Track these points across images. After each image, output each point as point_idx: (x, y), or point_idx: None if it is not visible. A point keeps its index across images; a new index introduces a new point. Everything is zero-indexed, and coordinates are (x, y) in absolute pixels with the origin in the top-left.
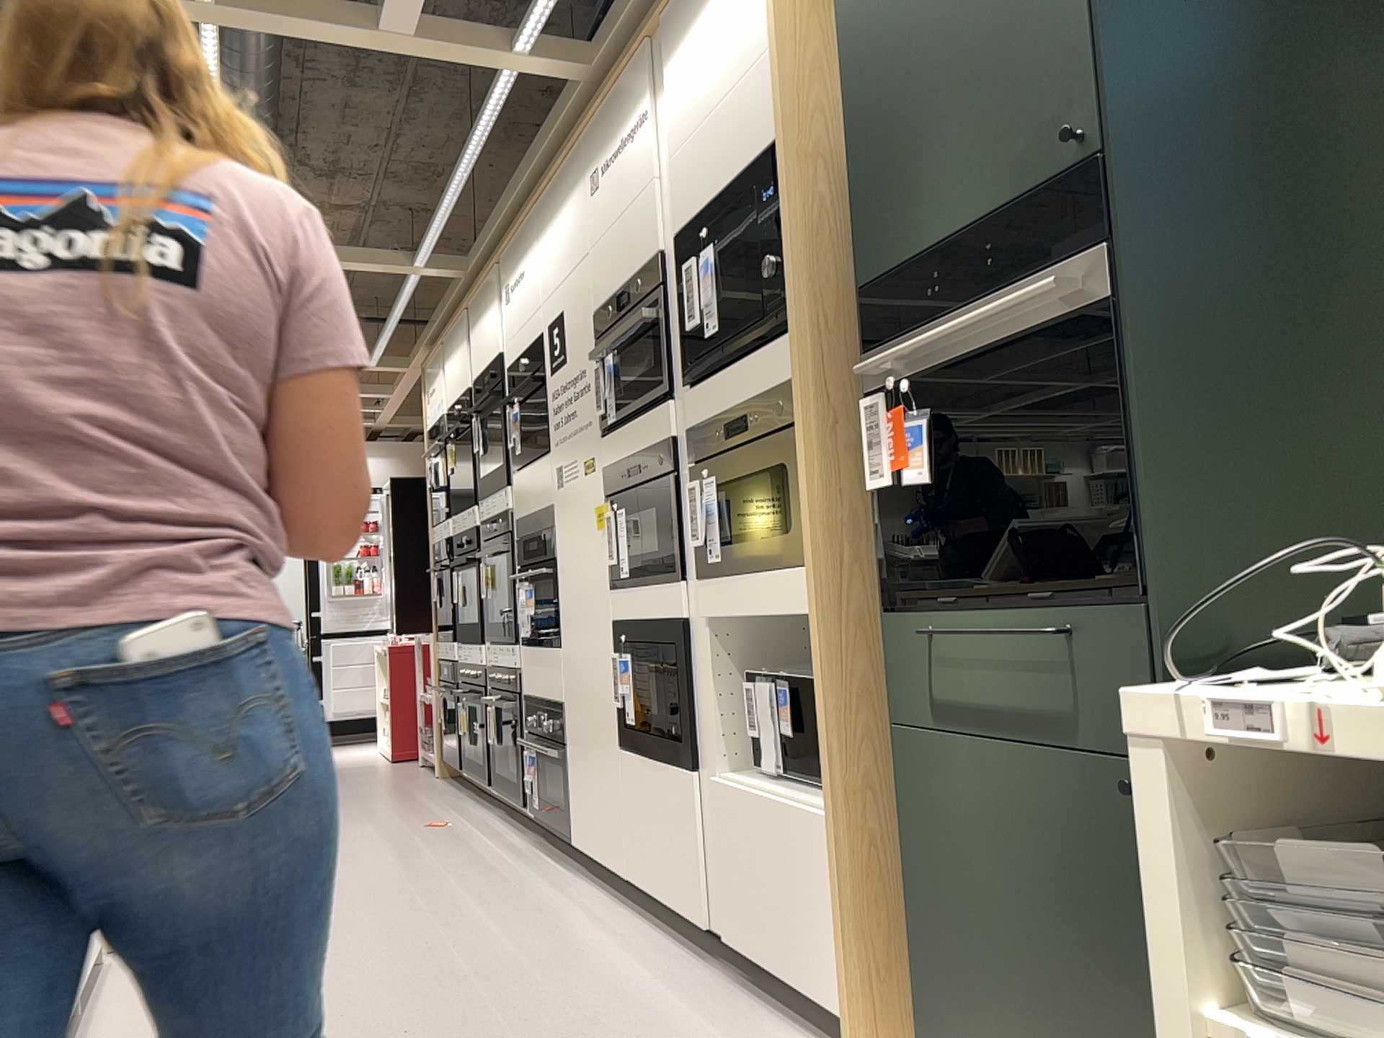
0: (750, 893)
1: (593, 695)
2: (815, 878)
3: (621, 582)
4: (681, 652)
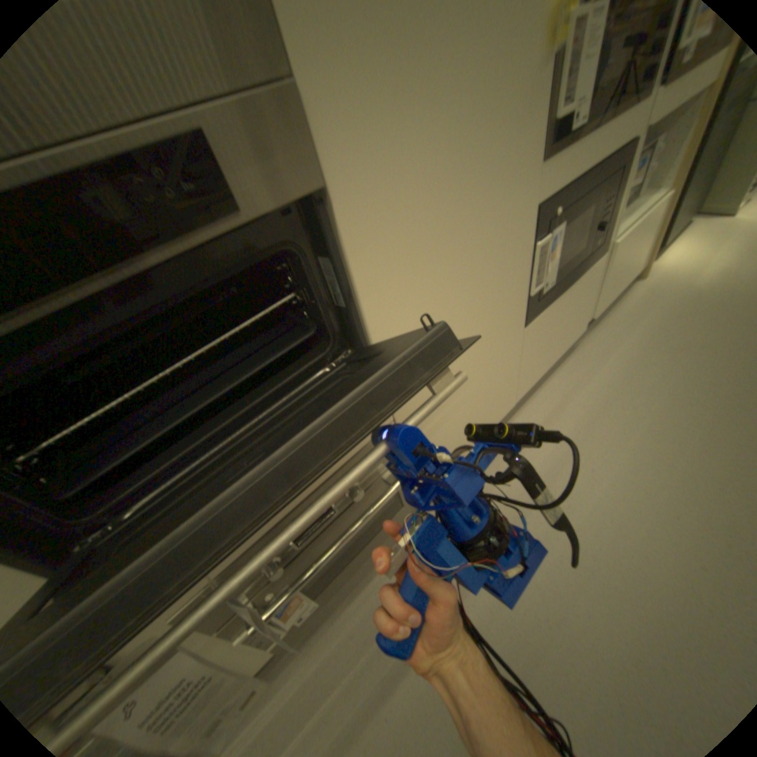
0: (619, 275)
1: (480, 327)
2: (654, 228)
3: (567, 136)
4: (623, 169)
